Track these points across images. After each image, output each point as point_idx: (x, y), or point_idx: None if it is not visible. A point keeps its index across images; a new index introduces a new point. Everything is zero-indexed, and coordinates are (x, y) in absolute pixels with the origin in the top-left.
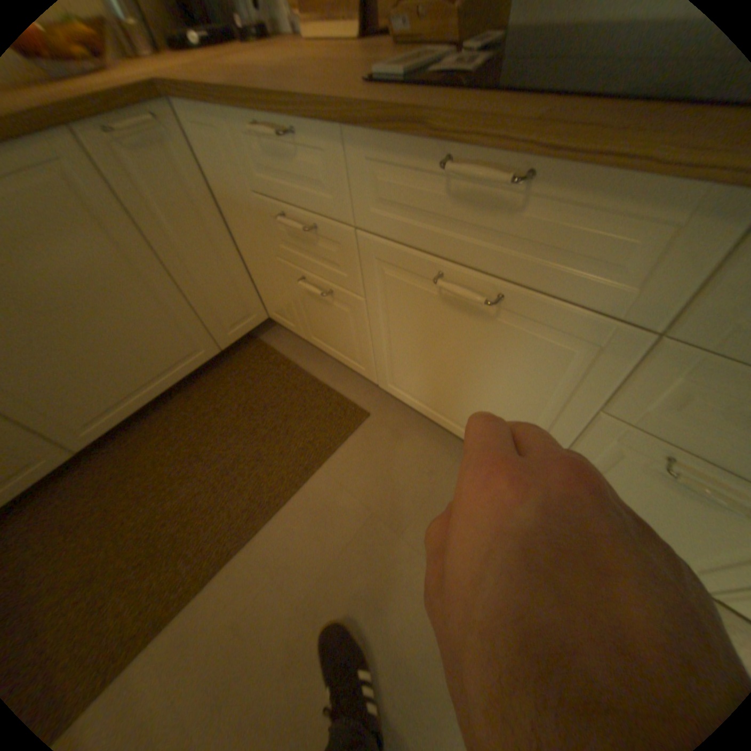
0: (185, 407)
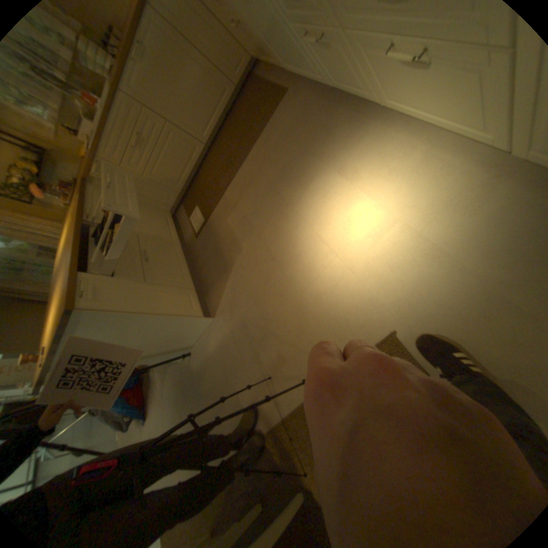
0: (232, 118)
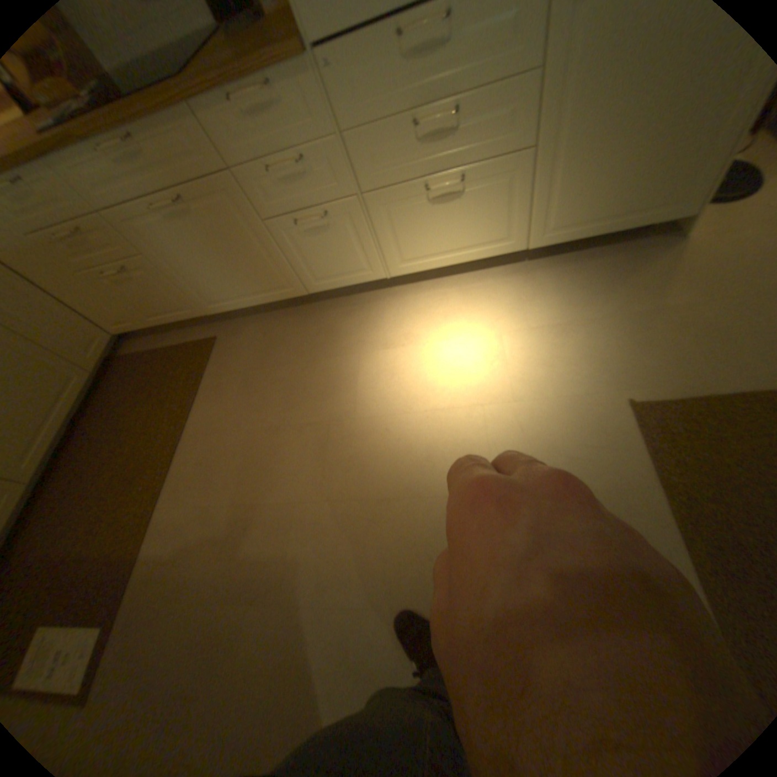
0: (93, 421)
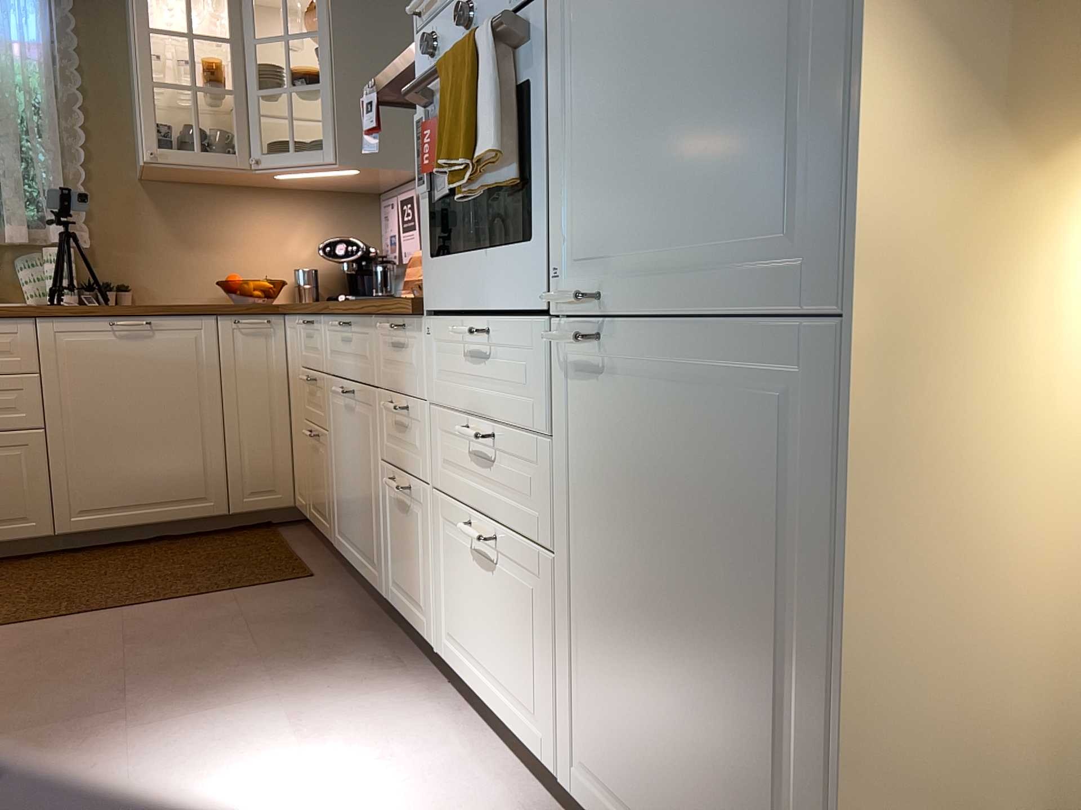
0: (162, 548)
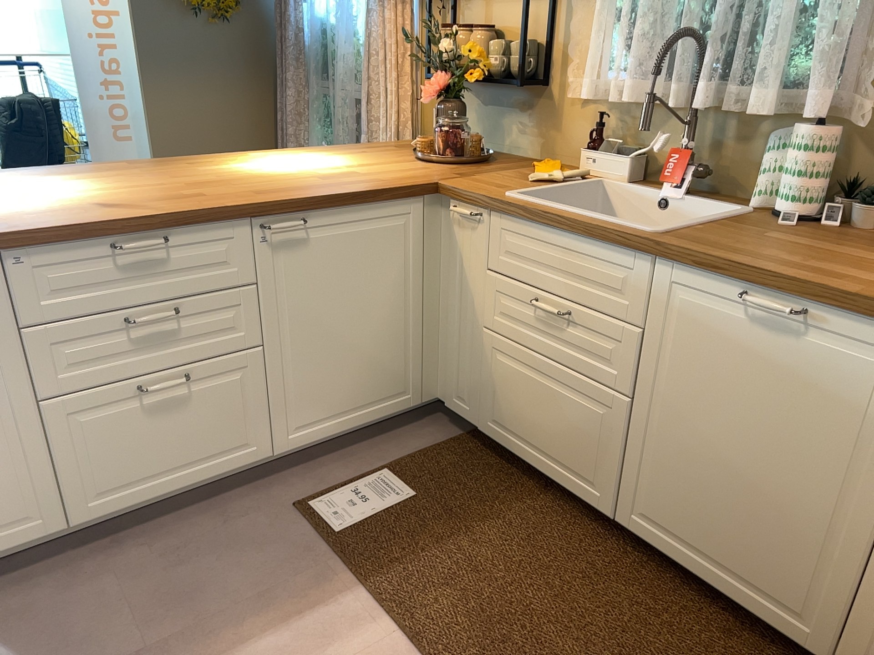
0: (708, 630)
